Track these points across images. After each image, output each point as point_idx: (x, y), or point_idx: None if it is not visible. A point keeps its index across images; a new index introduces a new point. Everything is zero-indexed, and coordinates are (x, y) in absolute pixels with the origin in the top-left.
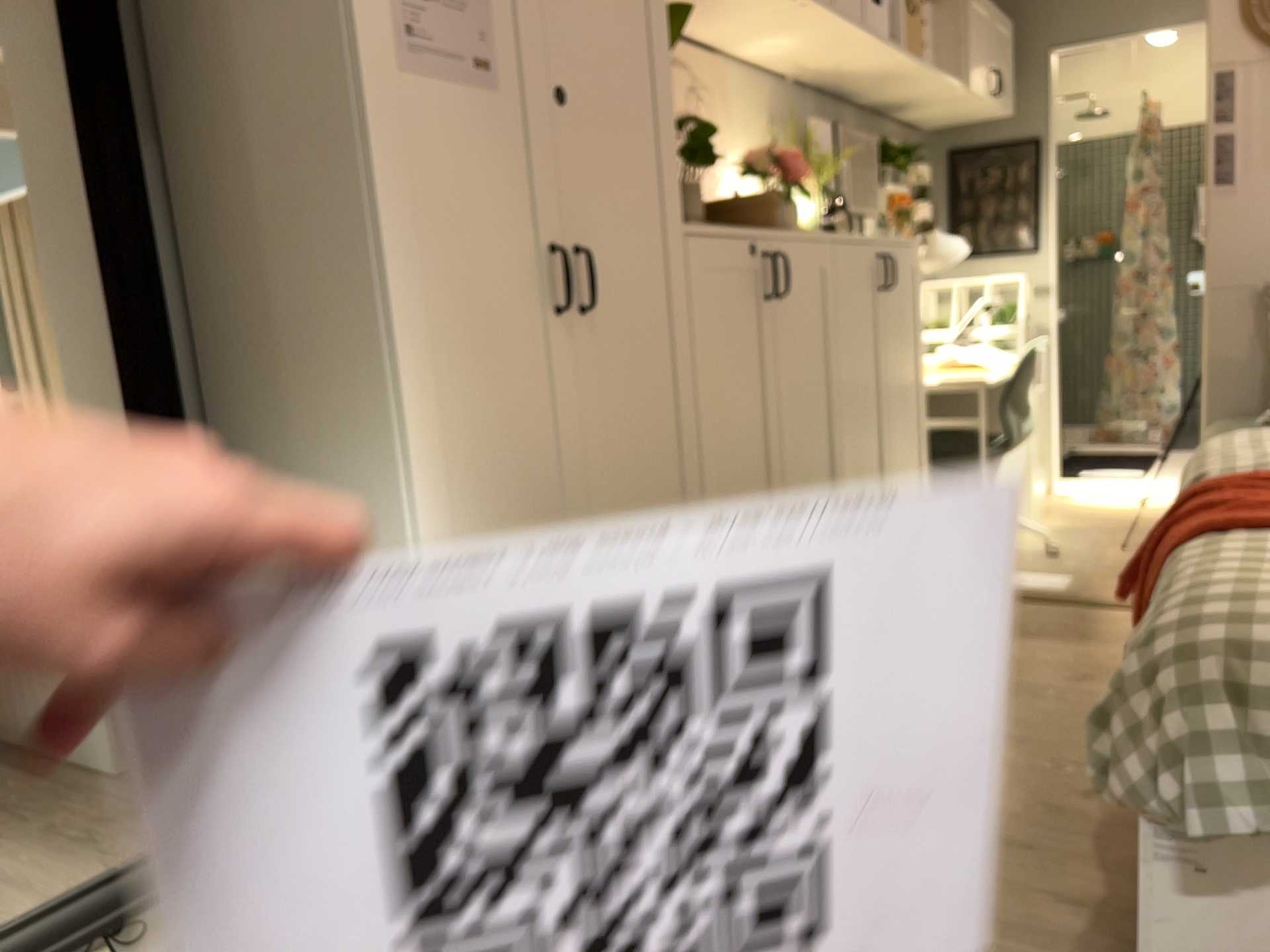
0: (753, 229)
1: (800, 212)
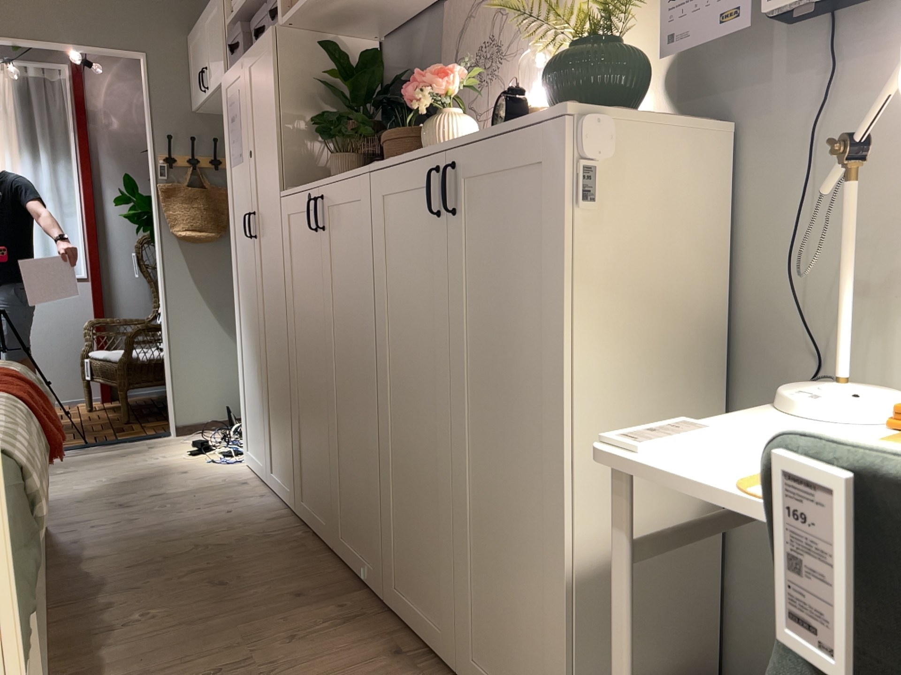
0: (327, 180)
1: (436, 131)
